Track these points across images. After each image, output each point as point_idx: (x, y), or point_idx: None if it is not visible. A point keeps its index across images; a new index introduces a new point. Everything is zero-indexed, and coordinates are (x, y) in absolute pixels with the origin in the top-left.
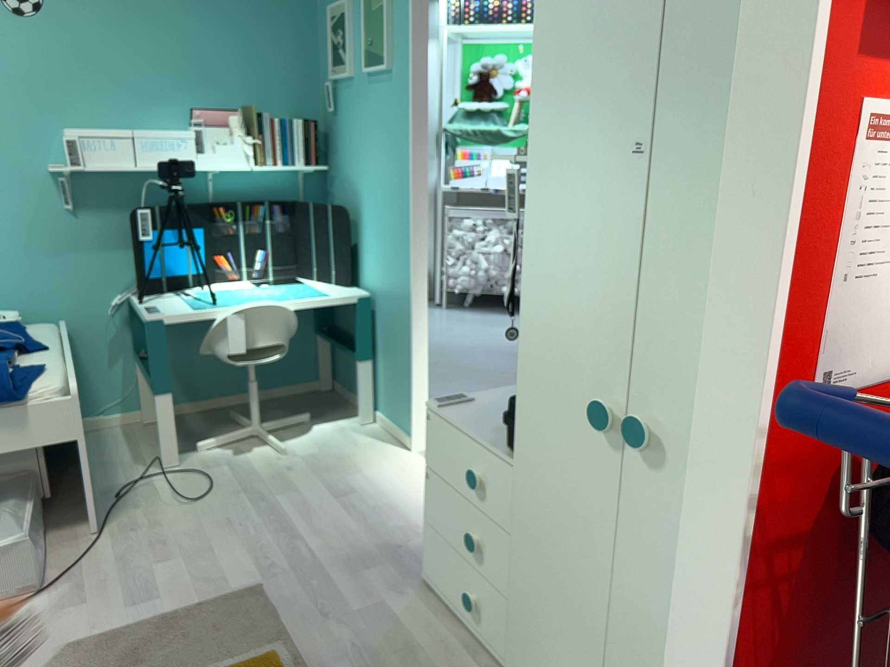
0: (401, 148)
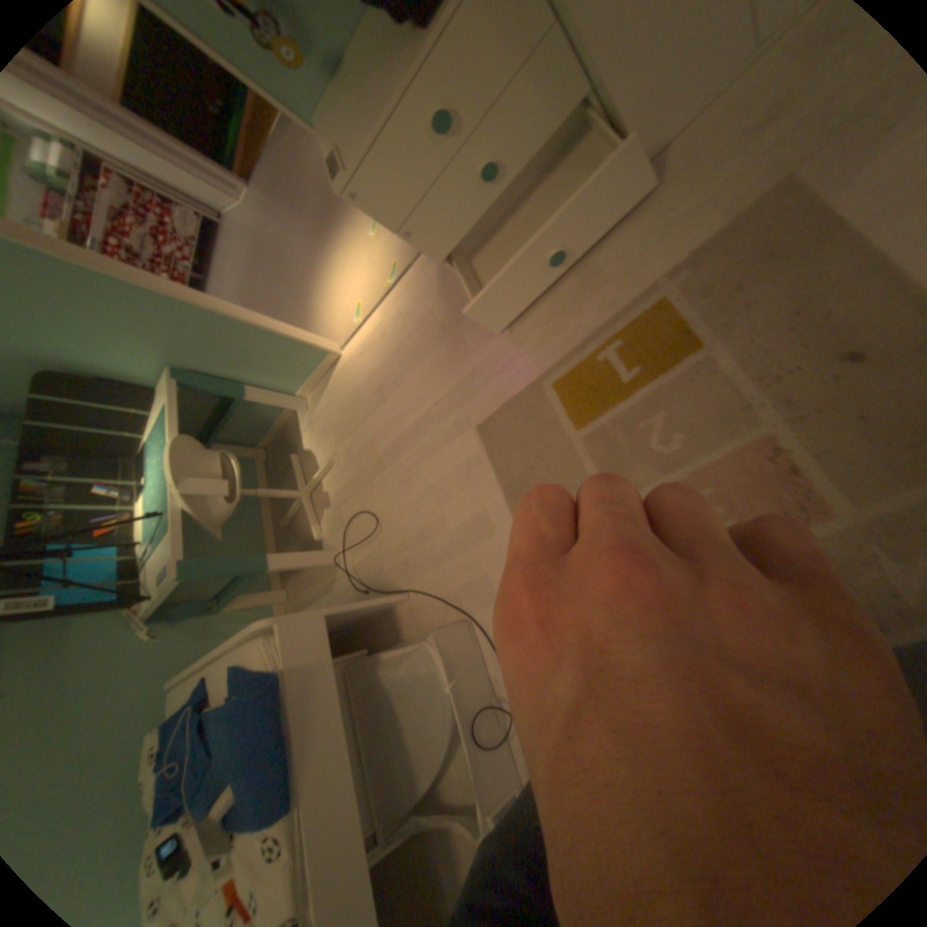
0: None
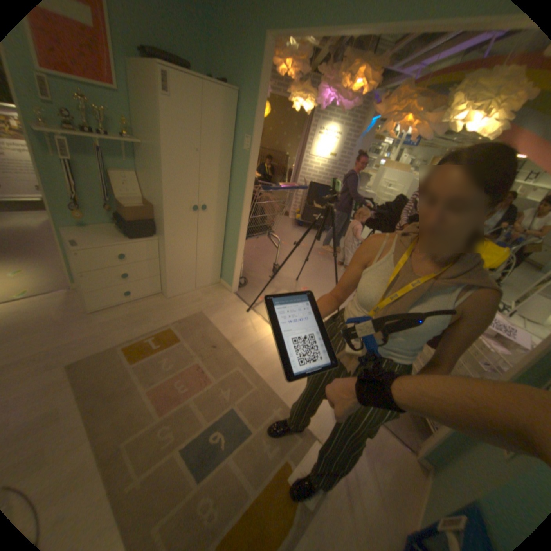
0: None
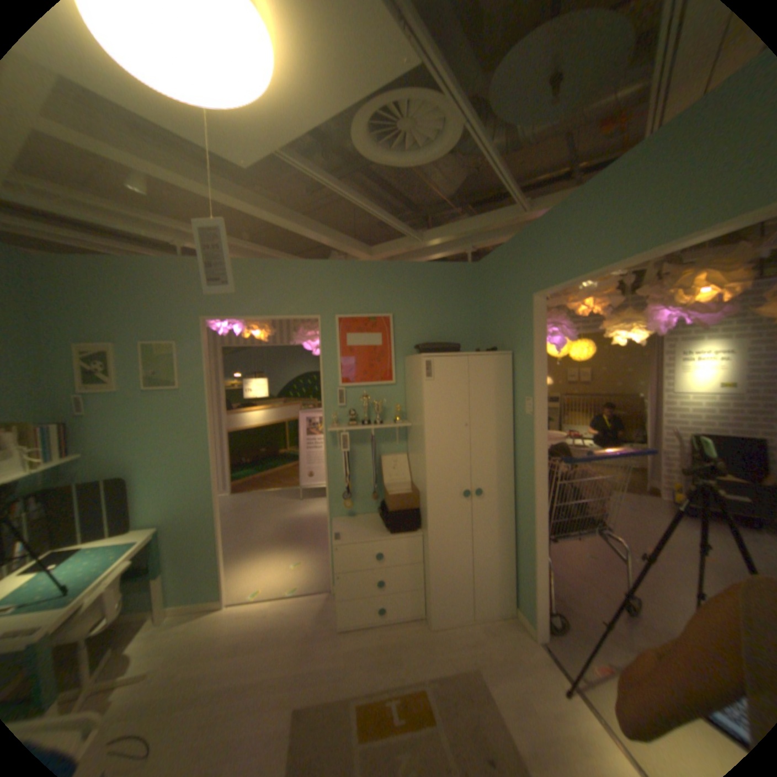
0: (193, 432)
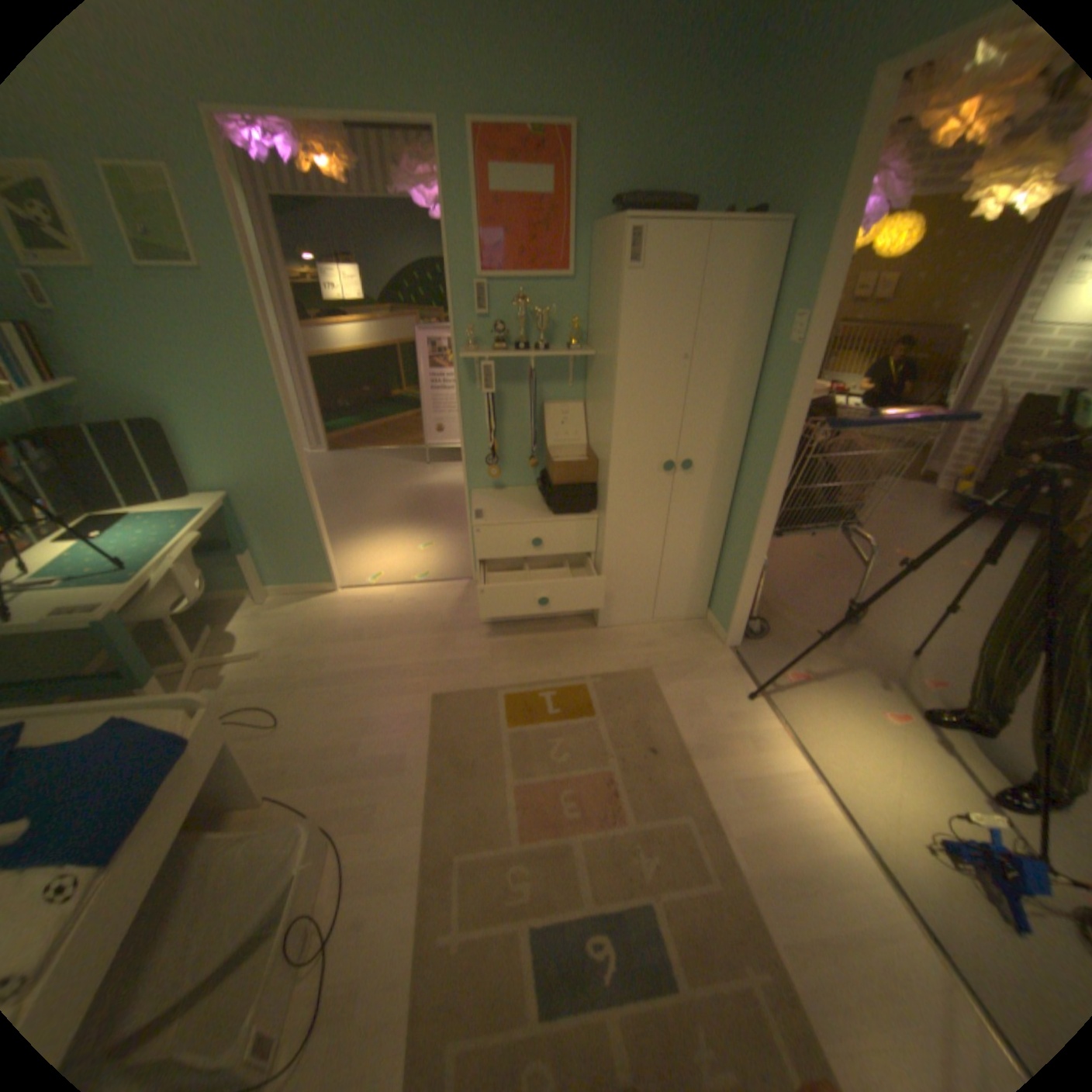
0: (245, 349)
